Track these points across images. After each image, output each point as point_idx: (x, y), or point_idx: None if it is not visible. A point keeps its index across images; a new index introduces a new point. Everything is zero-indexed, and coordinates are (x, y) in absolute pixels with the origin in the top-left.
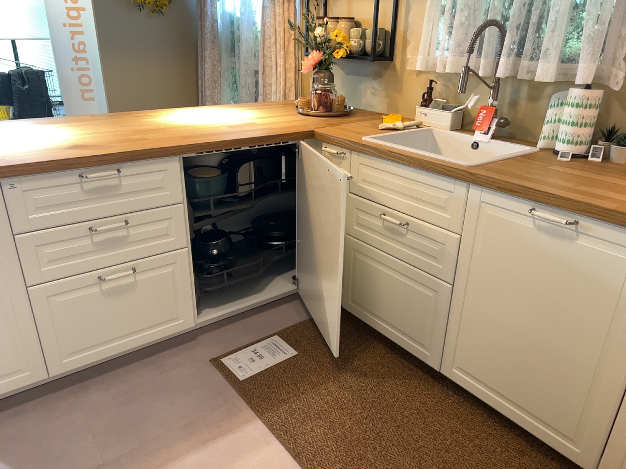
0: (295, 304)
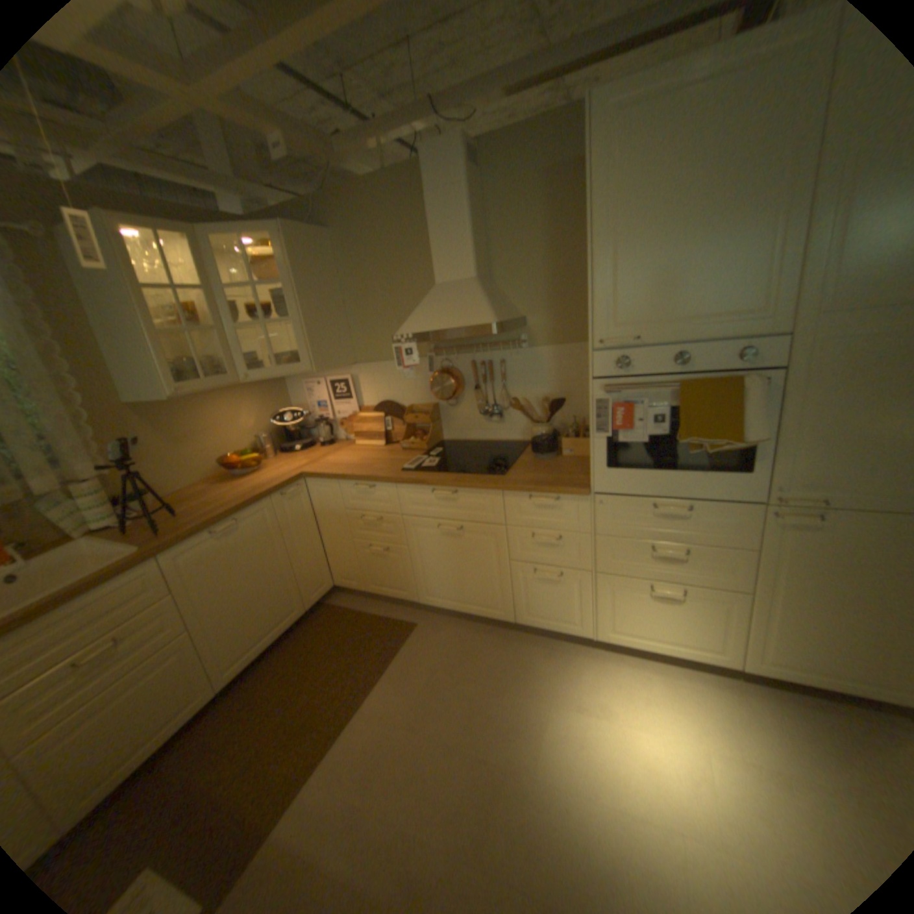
0: None
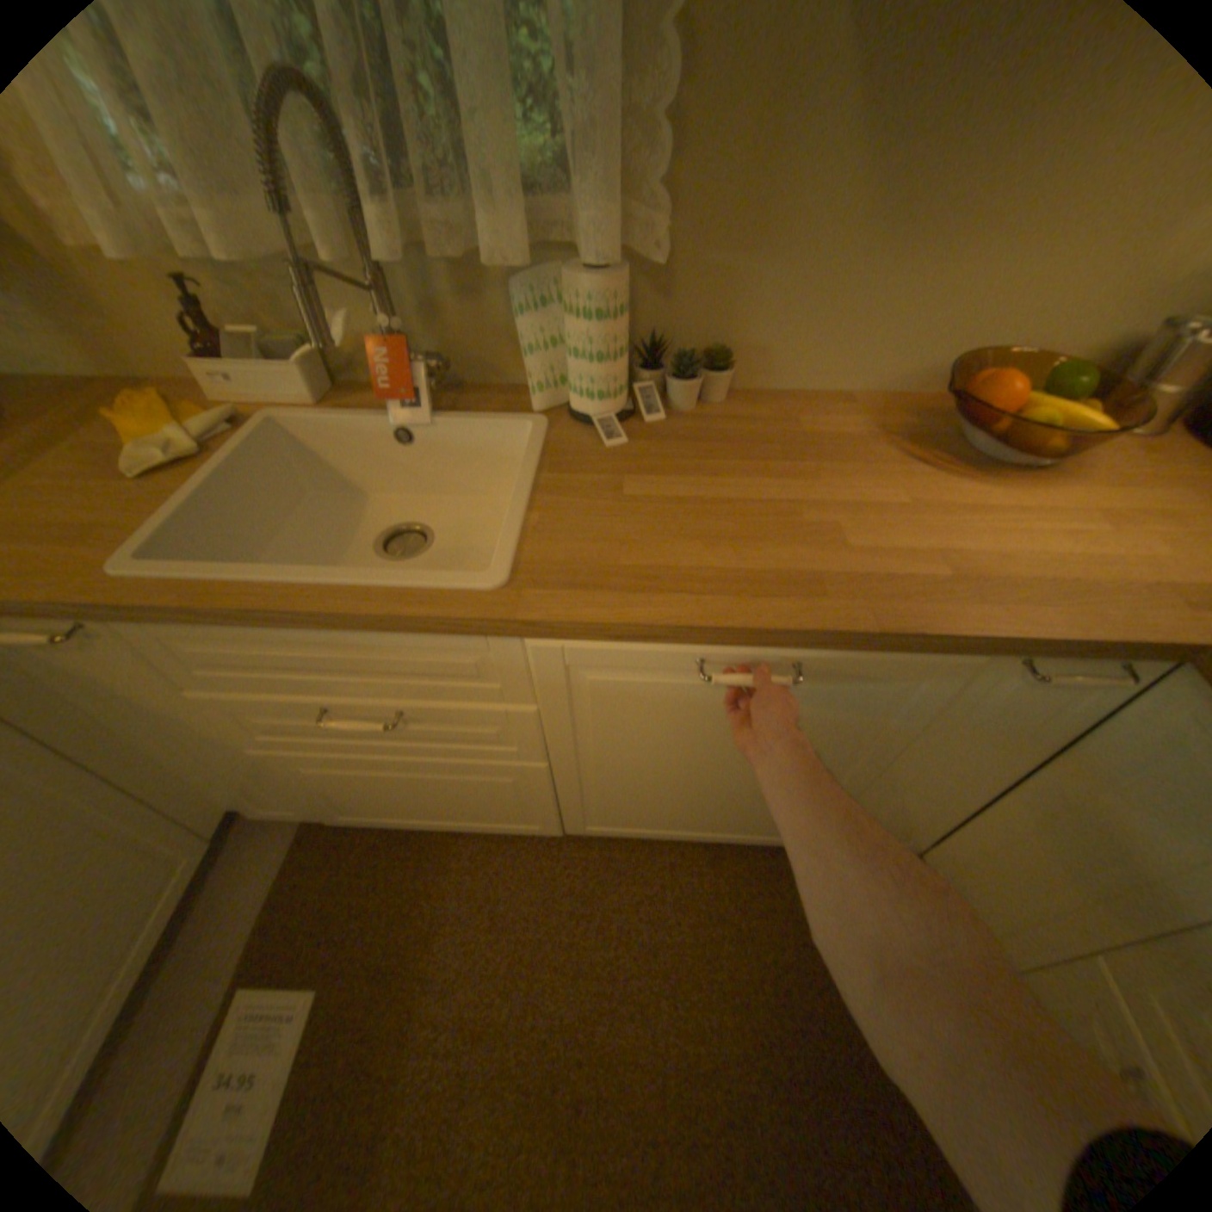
0: (218, 866)
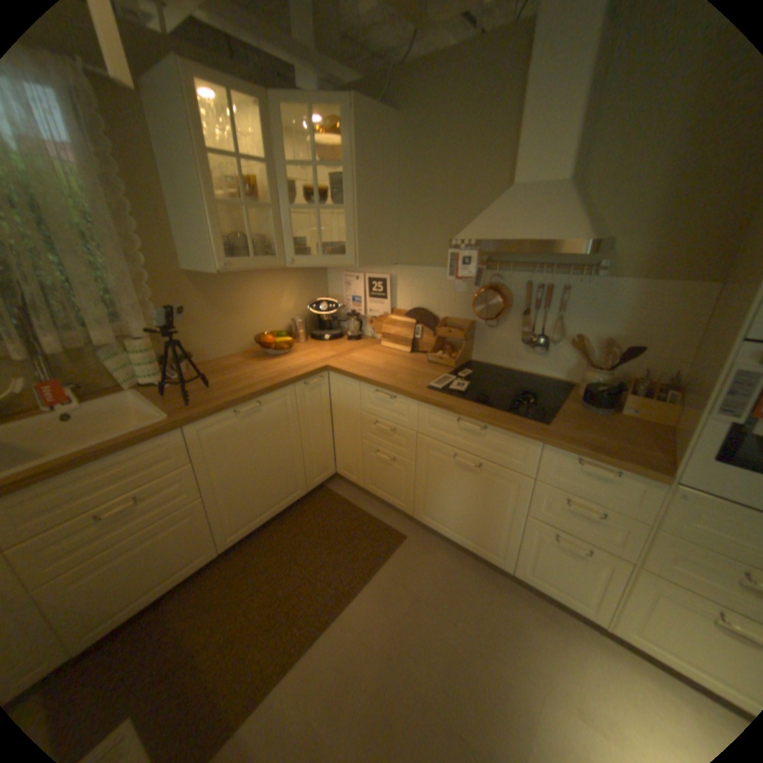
0: None
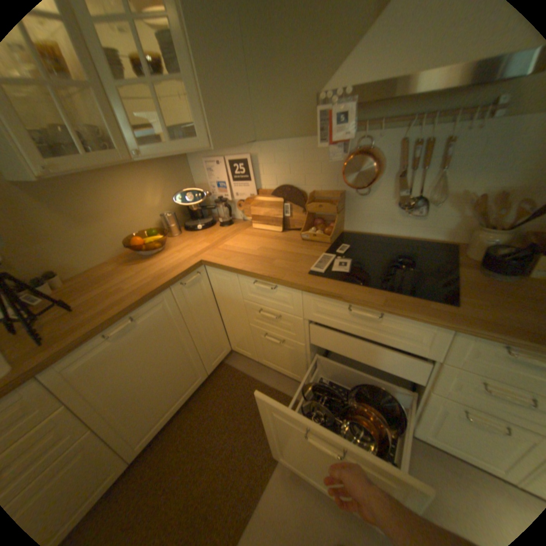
0: None
